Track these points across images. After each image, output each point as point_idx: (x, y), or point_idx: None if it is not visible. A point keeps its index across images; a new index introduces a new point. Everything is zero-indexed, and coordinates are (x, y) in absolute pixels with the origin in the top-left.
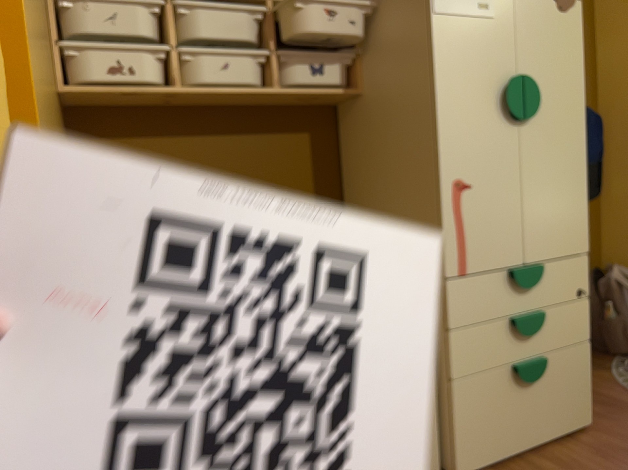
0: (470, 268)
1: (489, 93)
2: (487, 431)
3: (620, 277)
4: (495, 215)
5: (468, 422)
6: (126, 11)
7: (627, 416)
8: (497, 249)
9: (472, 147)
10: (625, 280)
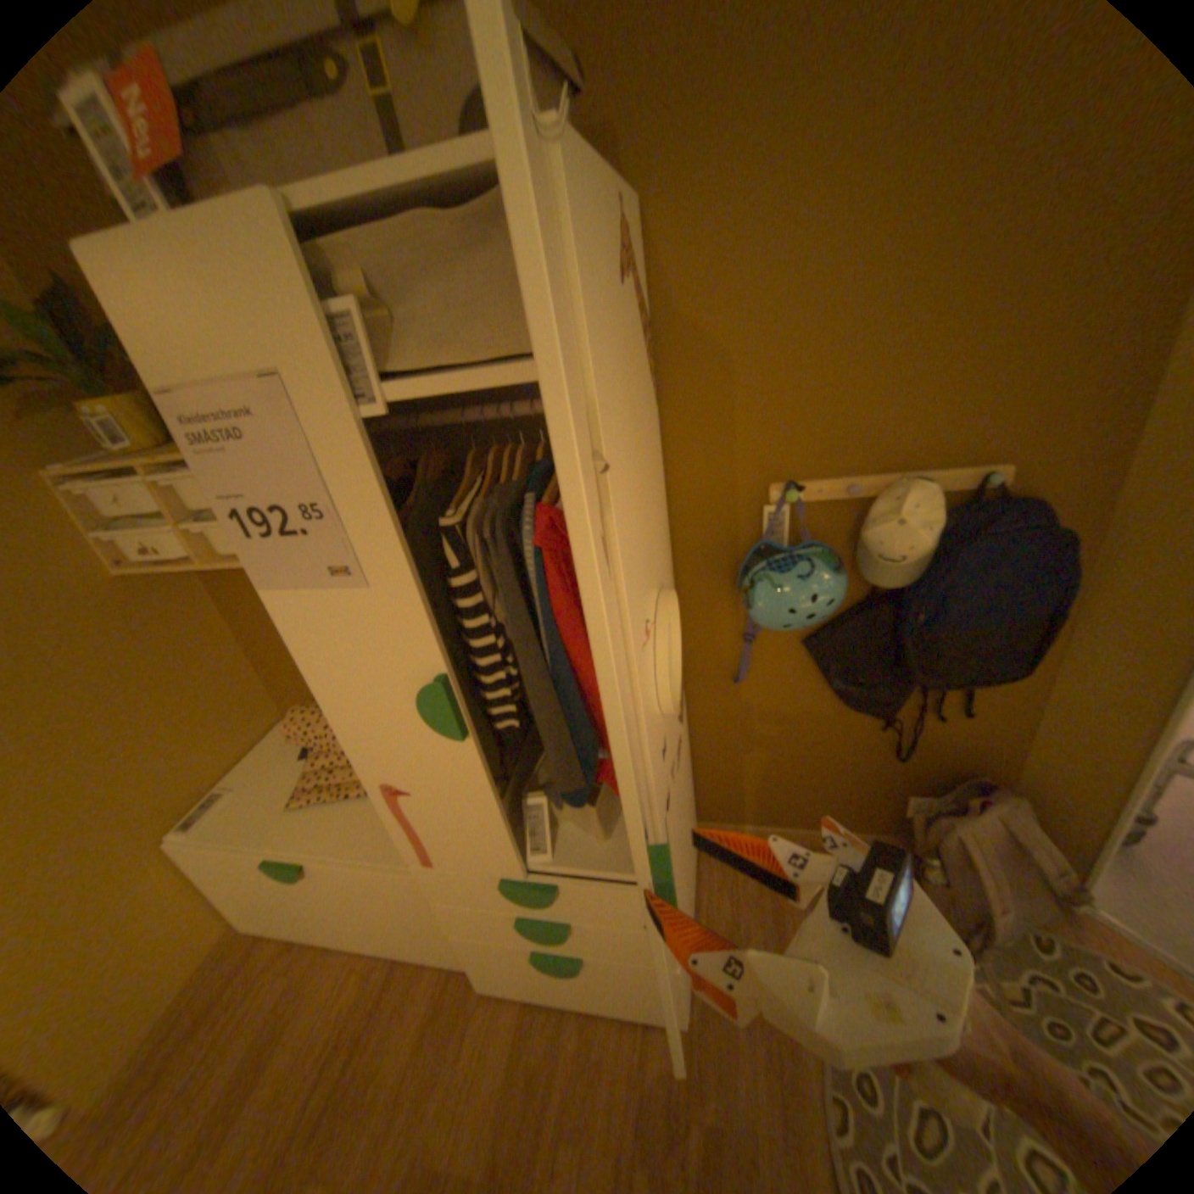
0: (435, 865)
1: (399, 696)
2: (504, 981)
3: (960, 847)
4: (458, 828)
5: (475, 967)
6: (116, 496)
7: (753, 1051)
8: (471, 859)
9: (394, 756)
10: (959, 859)
